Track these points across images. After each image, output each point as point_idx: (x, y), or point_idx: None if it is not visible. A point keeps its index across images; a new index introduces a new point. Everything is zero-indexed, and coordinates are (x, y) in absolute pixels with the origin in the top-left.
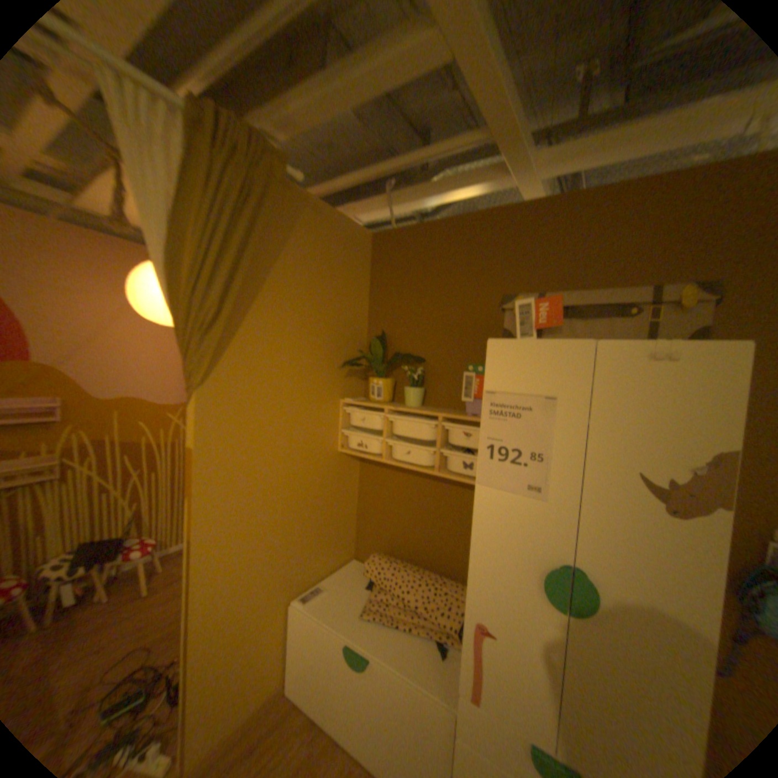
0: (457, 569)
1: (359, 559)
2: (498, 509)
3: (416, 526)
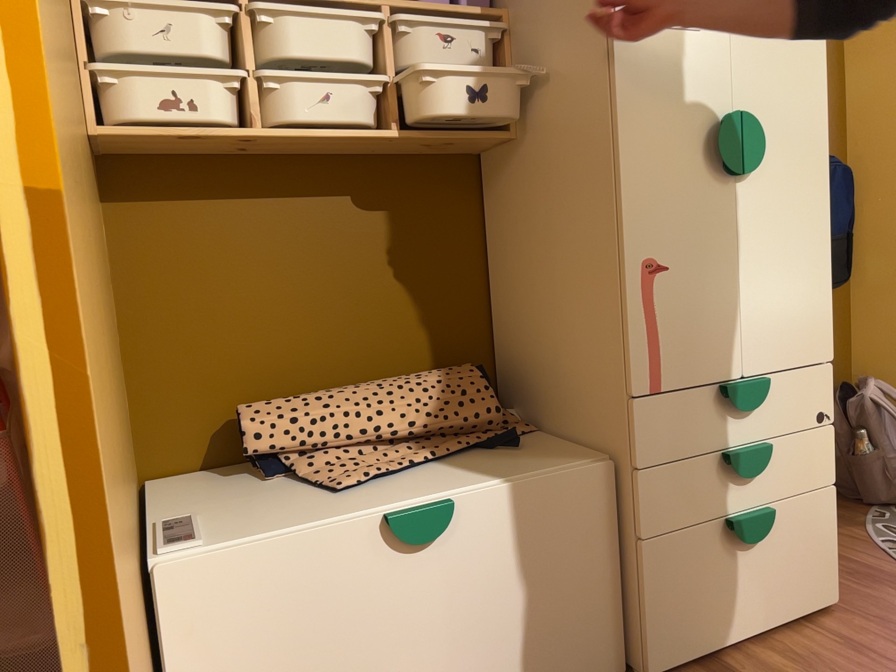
0: (411, 356)
1: (158, 474)
2: (648, 60)
3: (311, 309)
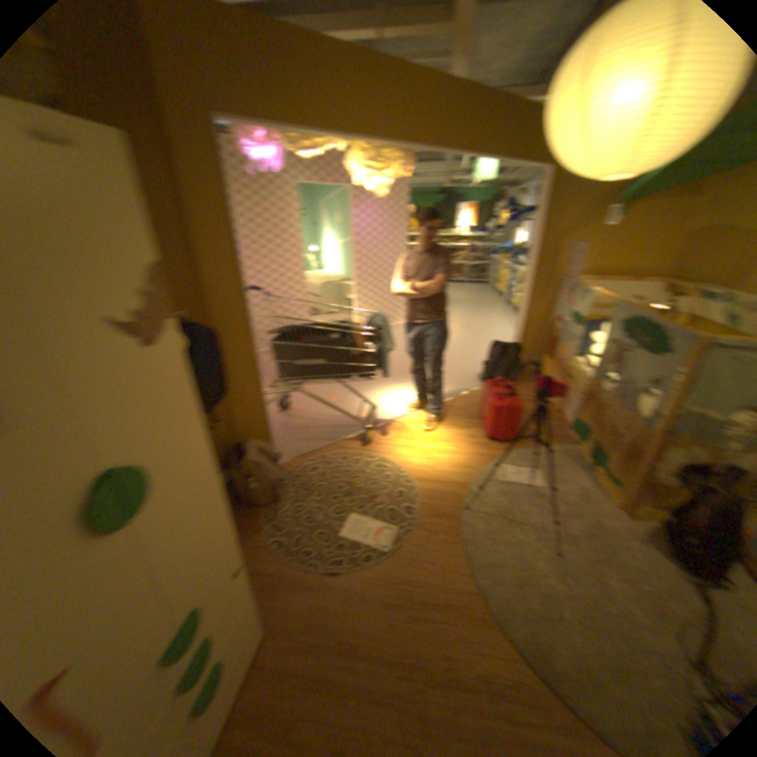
0: None
1: None
2: None
3: None
